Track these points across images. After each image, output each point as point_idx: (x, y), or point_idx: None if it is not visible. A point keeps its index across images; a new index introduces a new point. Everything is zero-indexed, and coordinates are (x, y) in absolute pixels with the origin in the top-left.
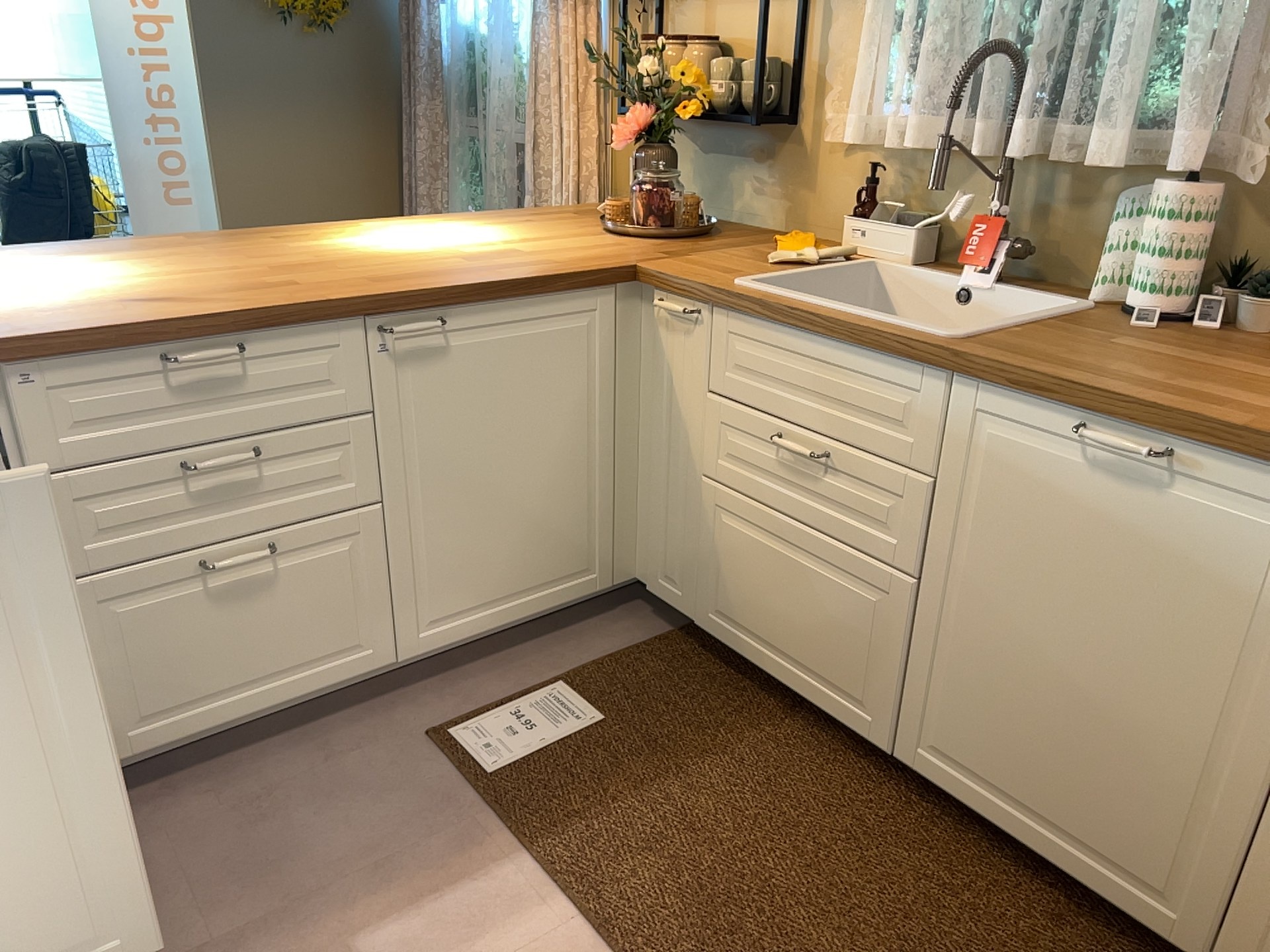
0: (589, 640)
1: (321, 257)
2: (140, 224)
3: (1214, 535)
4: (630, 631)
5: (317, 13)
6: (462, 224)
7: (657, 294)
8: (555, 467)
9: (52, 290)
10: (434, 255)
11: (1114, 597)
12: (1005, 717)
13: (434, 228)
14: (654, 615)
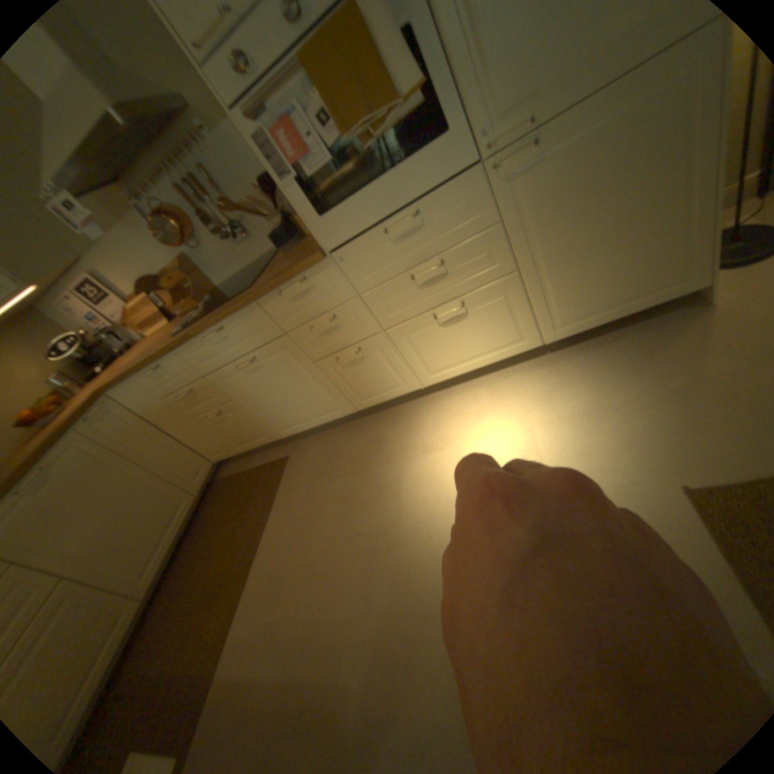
0: None
1: None
2: None
3: (74, 464)
4: None
5: None
6: None
7: None
8: None
9: None
10: None
11: (89, 497)
12: (128, 544)
13: None
14: None
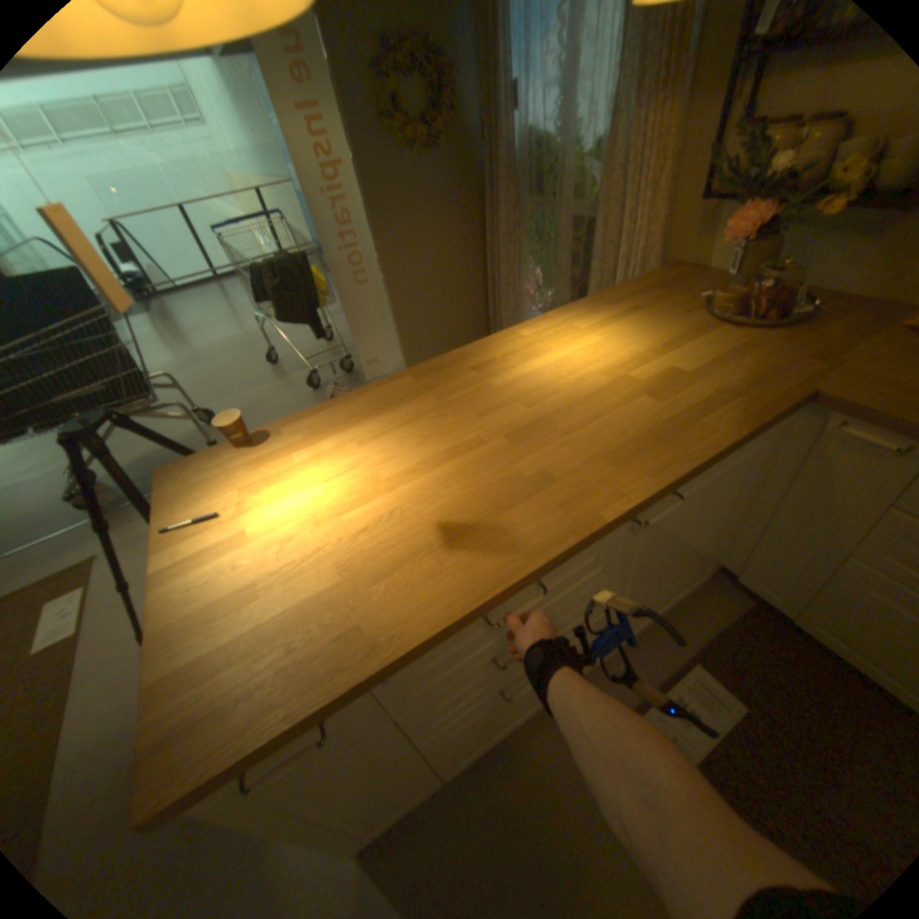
0: (700, 616)
1: (531, 406)
2: (341, 300)
3: None
4: (725, 606)
5: (425, 134)
6: (593, 322)
7: (841, 416)
8: (709, 539)
9: (360, 513)
10: (618, 389)
11: None
12: None
13: (577, 332)
14: (735, 588)
